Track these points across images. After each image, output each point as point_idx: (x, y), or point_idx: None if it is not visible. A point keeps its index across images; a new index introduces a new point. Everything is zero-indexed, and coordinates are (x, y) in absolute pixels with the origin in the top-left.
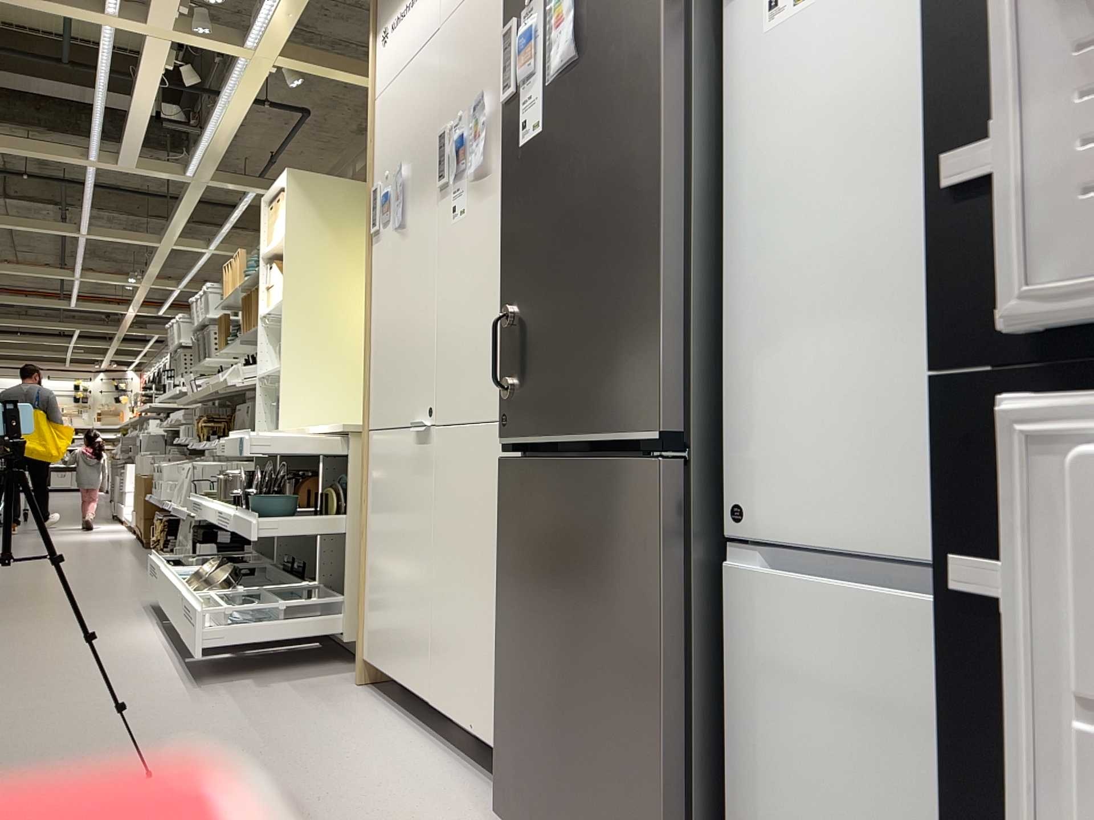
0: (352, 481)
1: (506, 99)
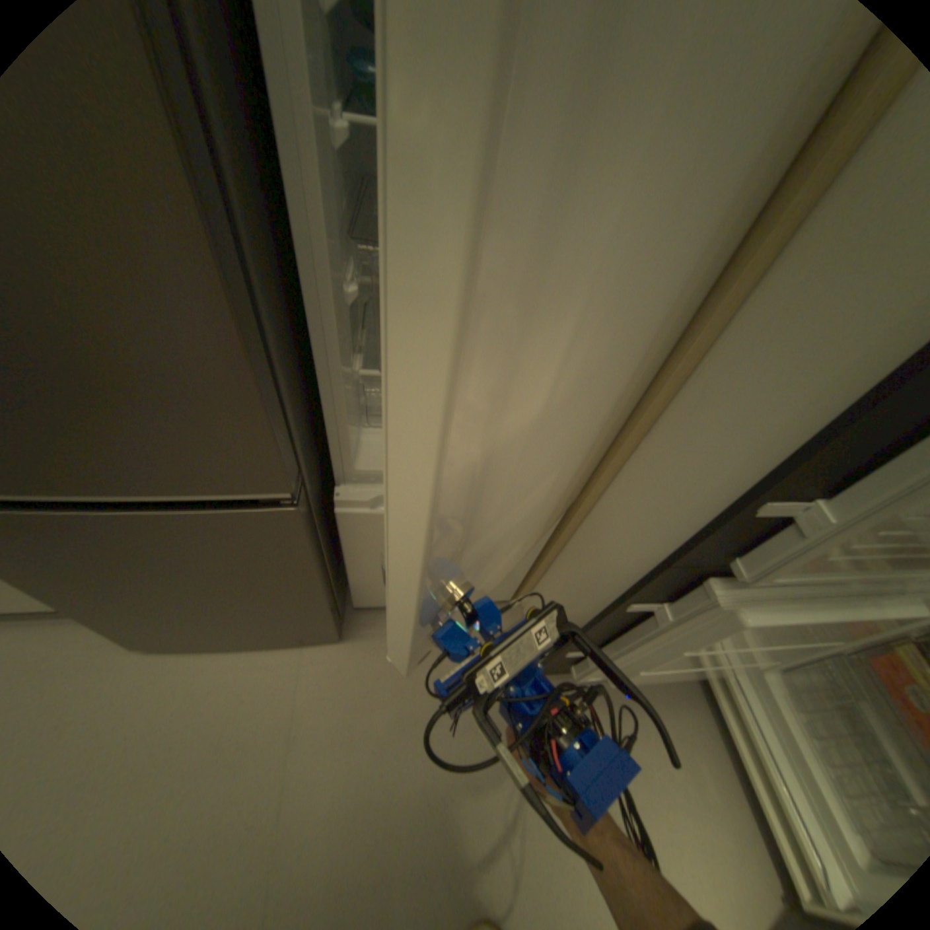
0: None
1: None
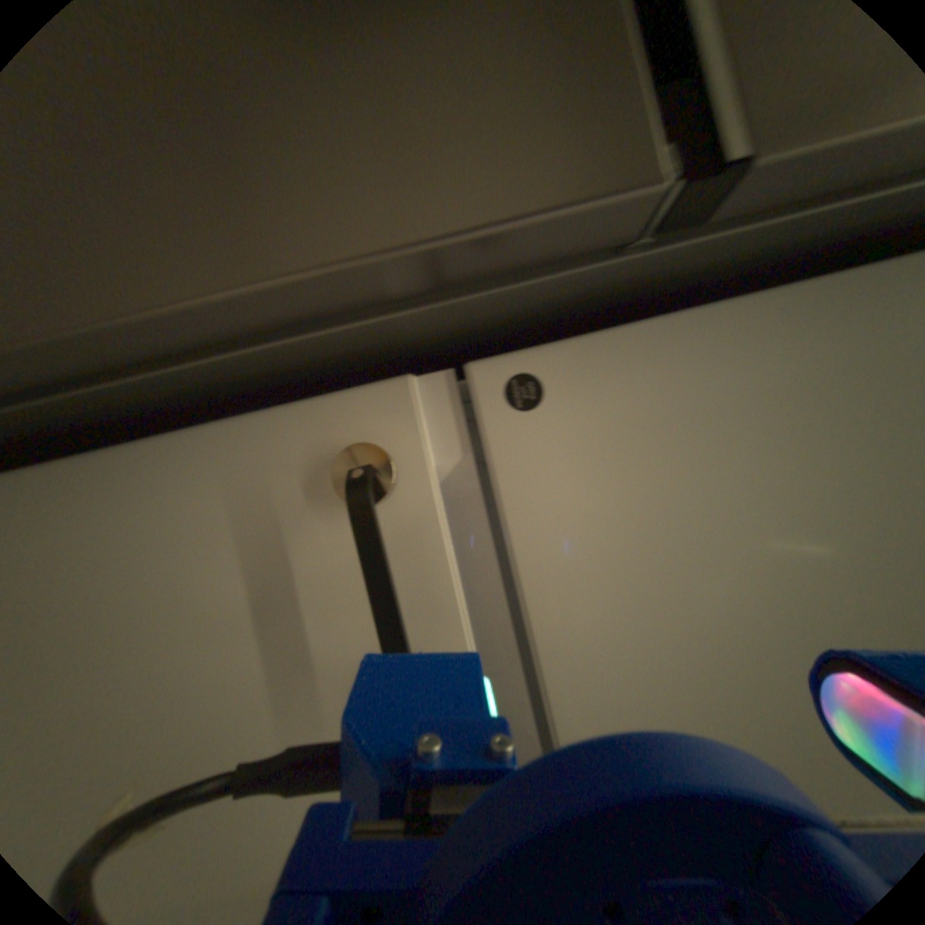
0: None
1: None
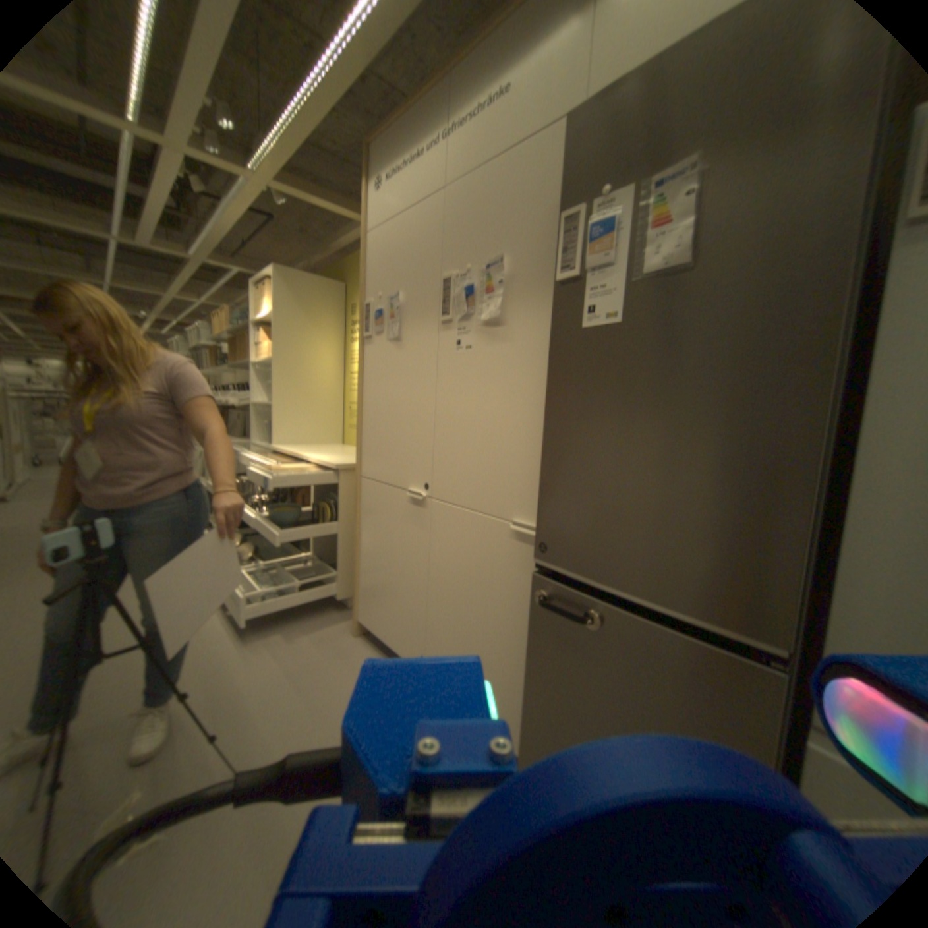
0: (341, 501)
1: (564, 278)
